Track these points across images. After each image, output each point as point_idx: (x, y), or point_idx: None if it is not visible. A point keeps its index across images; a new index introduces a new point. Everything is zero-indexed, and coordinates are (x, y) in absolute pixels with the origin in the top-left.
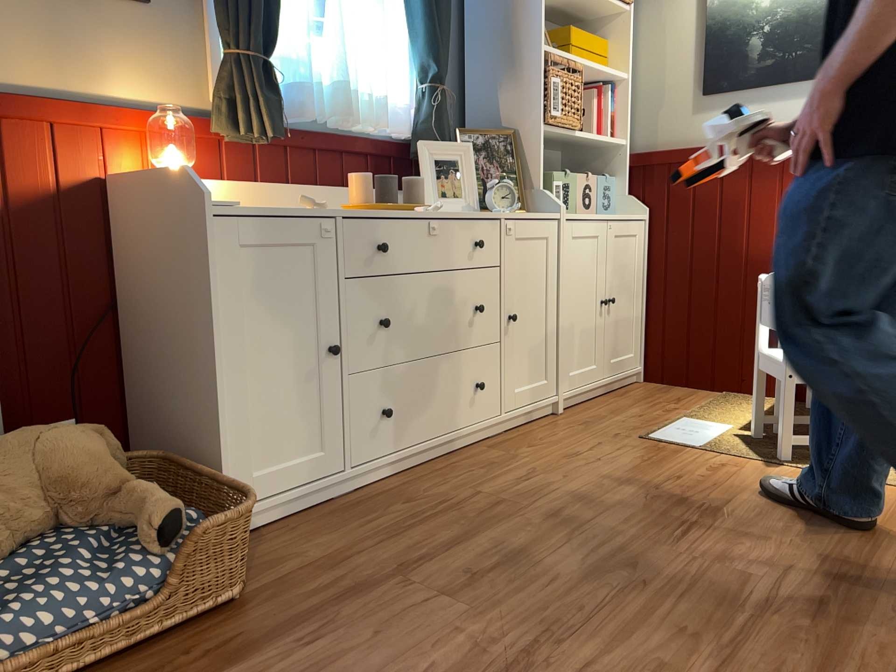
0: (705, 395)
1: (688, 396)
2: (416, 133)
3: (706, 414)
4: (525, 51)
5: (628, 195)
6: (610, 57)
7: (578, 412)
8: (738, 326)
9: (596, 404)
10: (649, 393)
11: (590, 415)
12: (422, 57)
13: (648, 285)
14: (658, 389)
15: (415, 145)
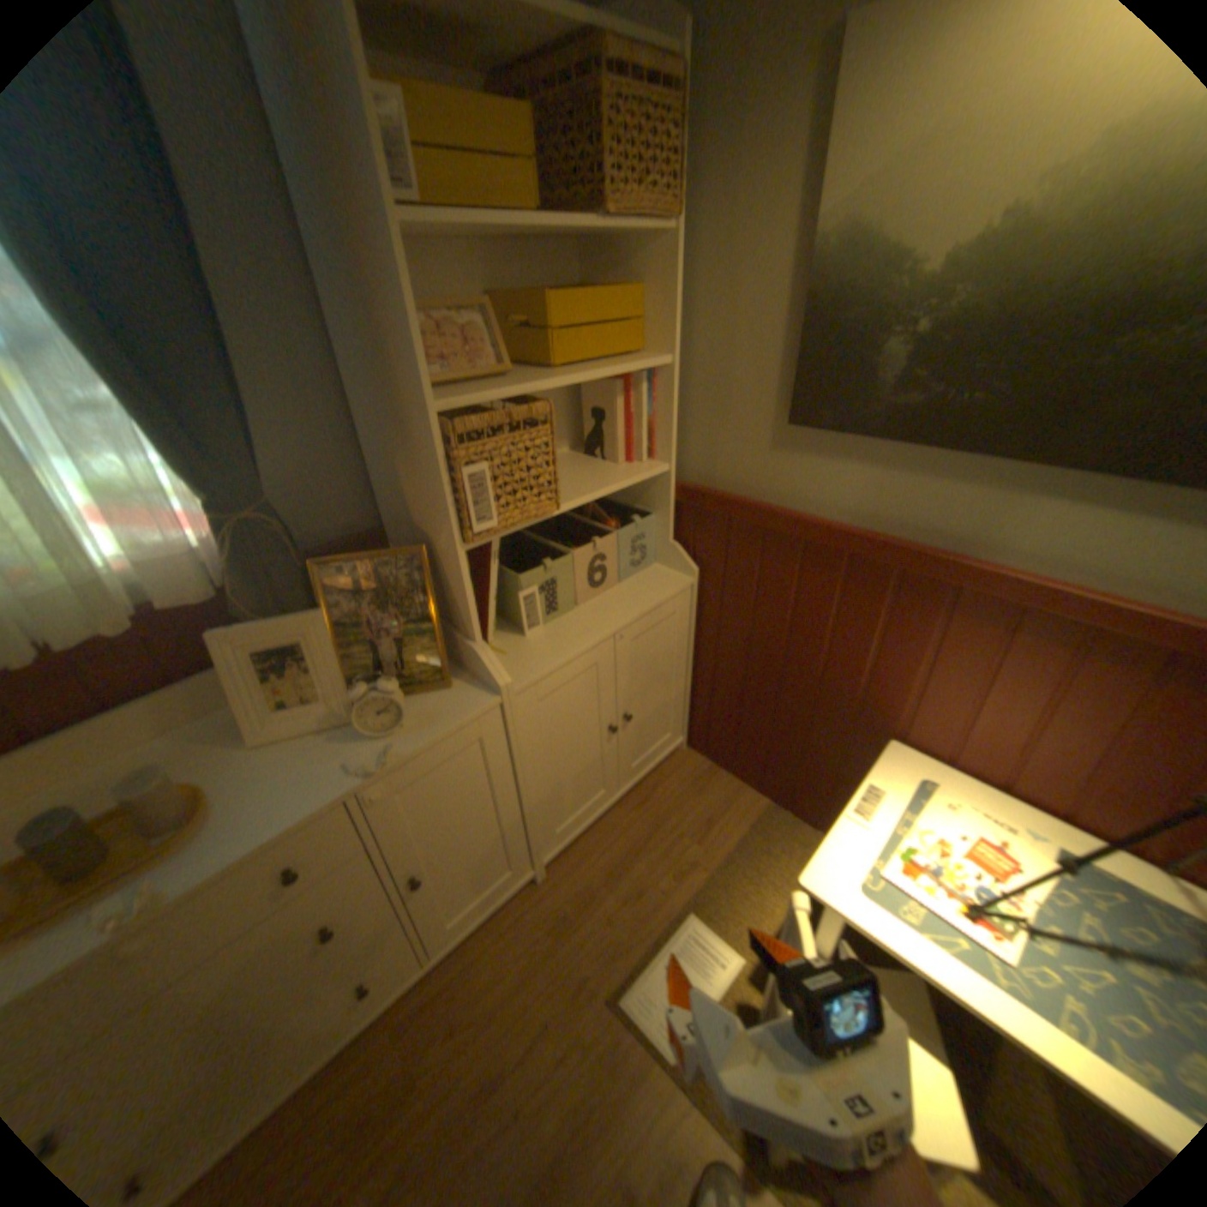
0: (745, 812)
1: (724, 813)
2: (228, 585)
3: (724, 900)
4: (410, 409)
5: (671, 541)
6: (646, 316)
7: (564, 875)
8: (797, 751)
9: (598, 841)
10: (678, 798)
11: (576, 886)
12: (172, 465)
13: (695, 658)
14: (695, 780)
15: (232, 603)
